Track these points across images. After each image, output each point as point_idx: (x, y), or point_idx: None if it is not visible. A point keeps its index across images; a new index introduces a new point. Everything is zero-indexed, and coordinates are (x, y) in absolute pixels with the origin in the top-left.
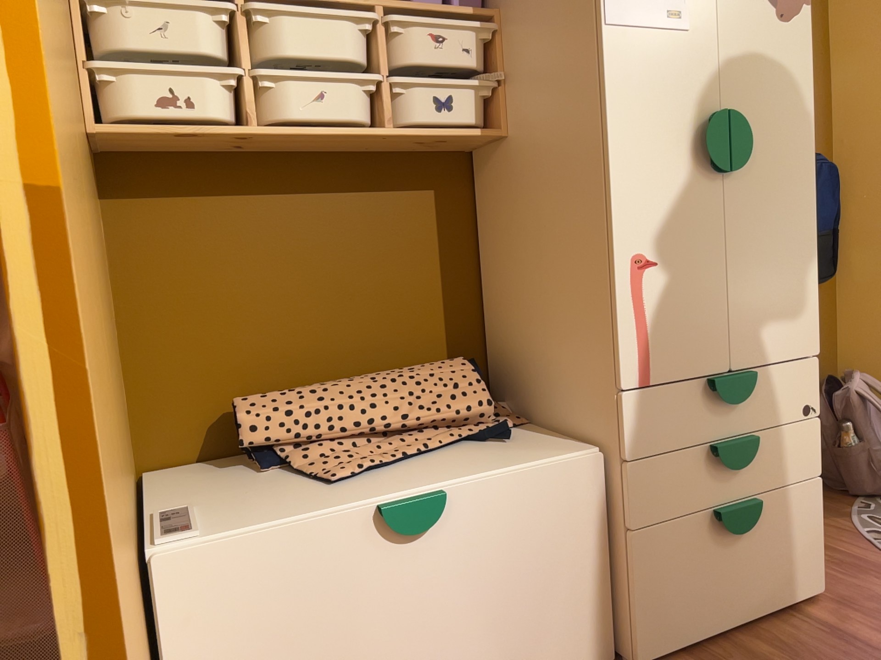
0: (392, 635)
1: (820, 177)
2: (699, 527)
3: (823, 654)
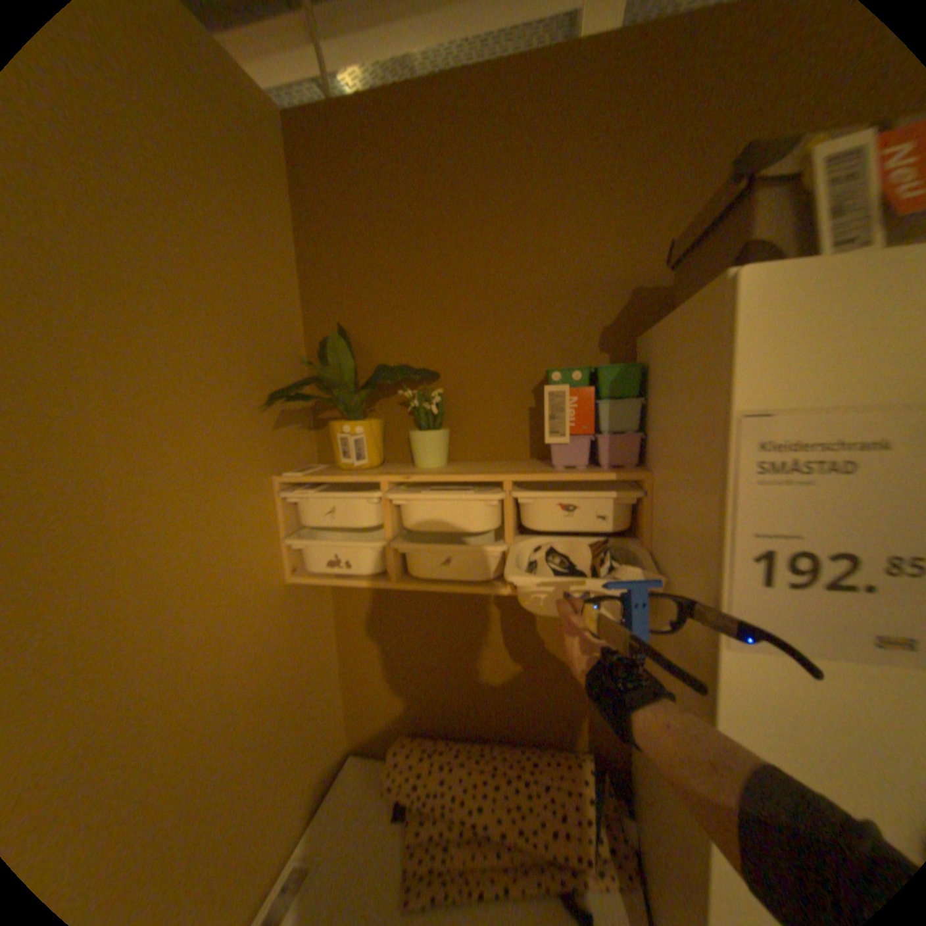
0: None
1: None
2: None
3: None
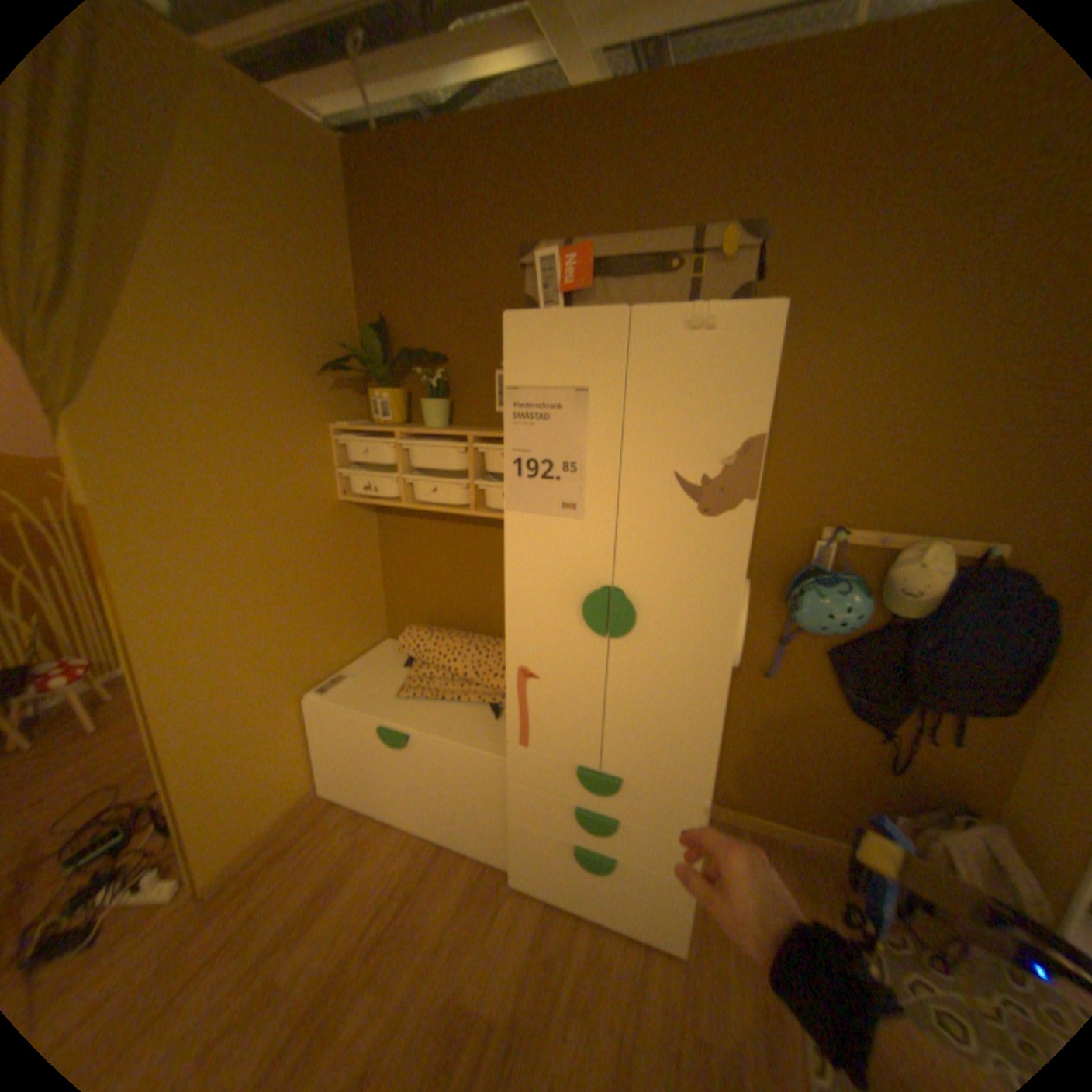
0: (388, 780)
1: (1002, 612)
2: (560, 845)
3: (603, 985)
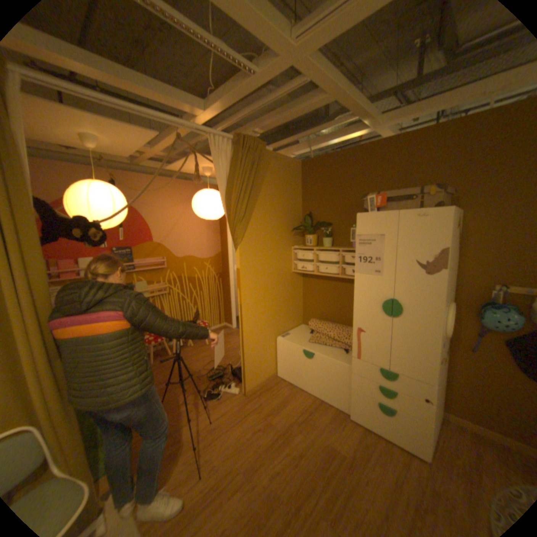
0: (304, 371)
1: None
2: (372, 402)
3: (390, 460)
